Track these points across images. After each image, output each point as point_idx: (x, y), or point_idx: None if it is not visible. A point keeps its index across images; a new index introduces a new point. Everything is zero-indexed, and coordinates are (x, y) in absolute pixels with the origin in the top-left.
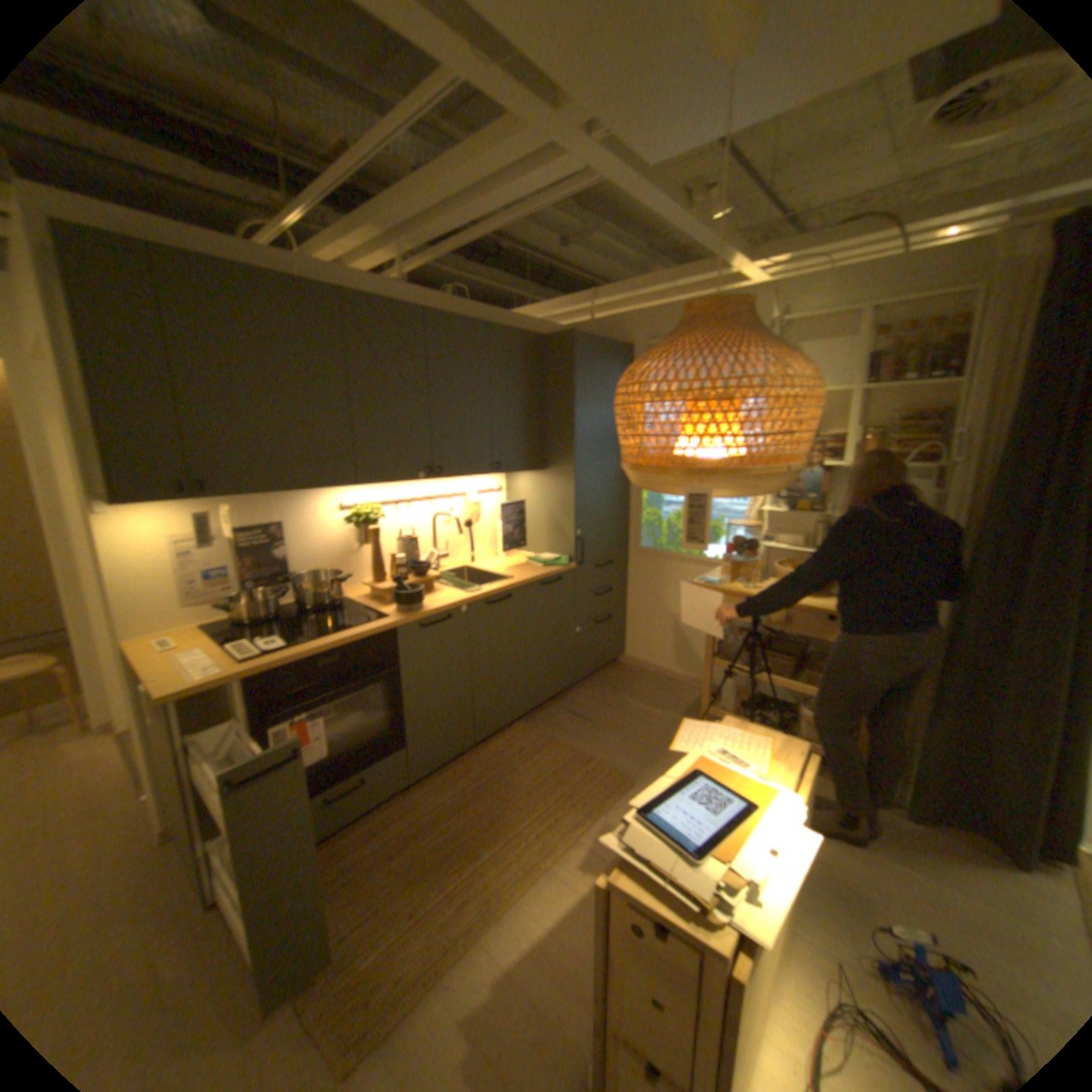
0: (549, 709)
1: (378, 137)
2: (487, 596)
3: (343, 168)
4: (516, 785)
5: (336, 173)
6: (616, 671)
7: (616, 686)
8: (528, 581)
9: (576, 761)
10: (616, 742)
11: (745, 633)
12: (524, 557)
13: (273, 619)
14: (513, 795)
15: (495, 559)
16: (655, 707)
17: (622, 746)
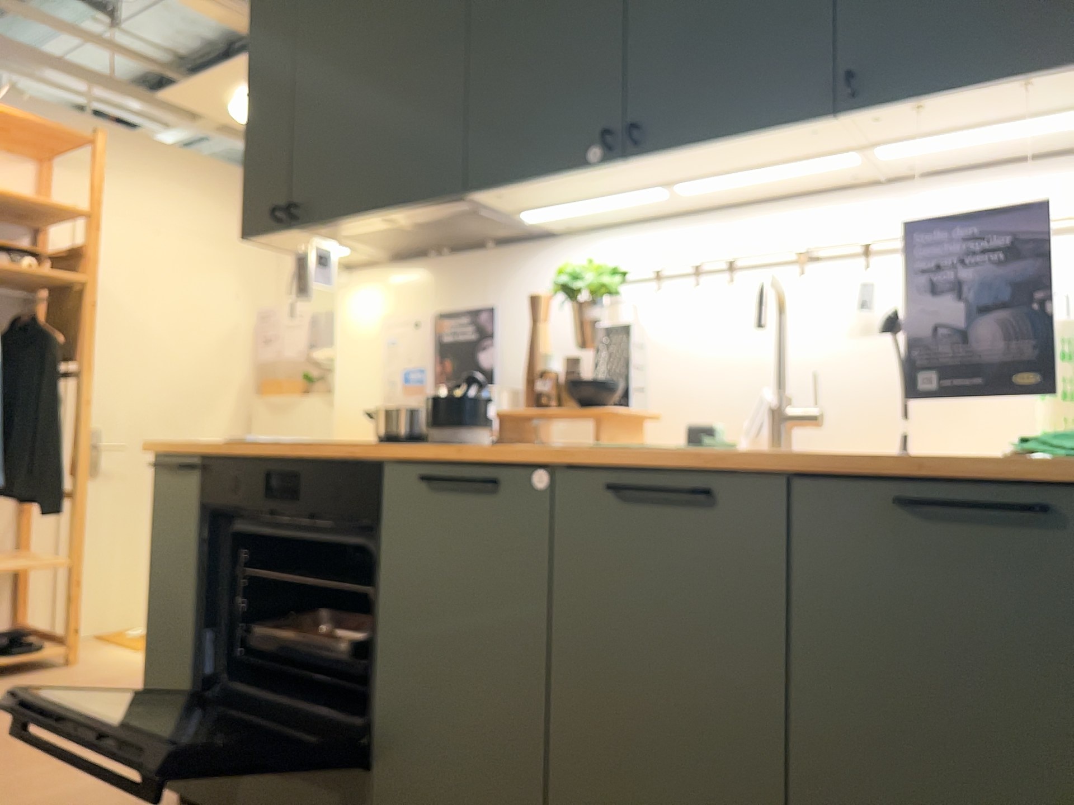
0: None
1: None
2: (615, 461)
3: None
4: None
5: None
6: None
7: None
8: (811, 463)
9: None
10: None
11: None
12: None
13: None
14: None
15: None
16: None
17: None
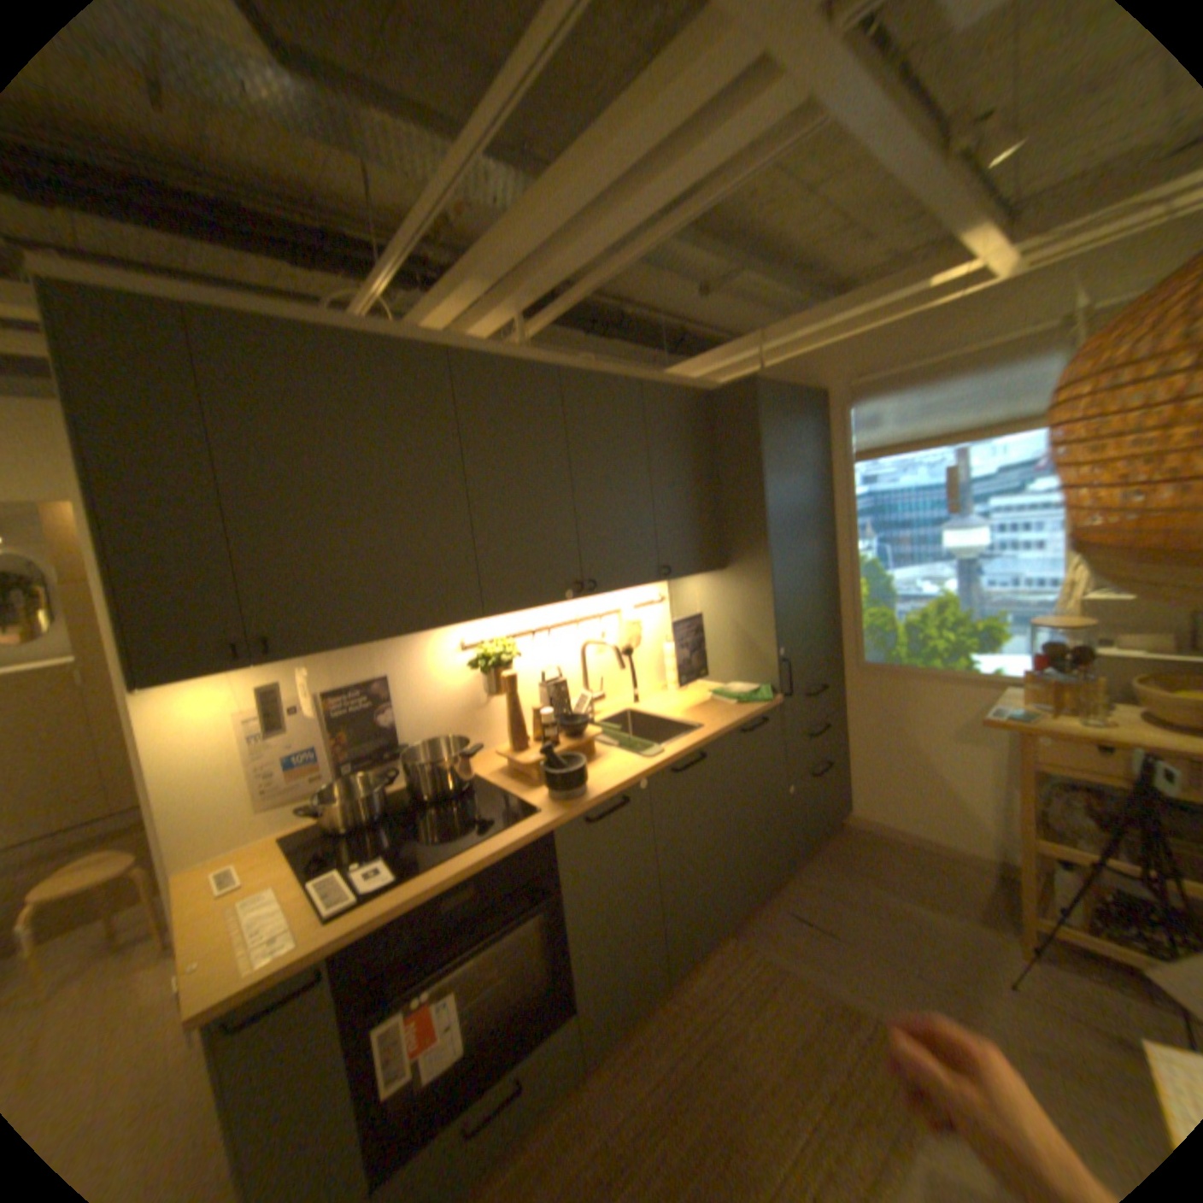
0: (765, 912)
1: (496, 102)
2: (674, 760)
3: (448, 175)
4: (750, 1068)
5: (439, 187)
6: (846, 842)
7: (854, 867)
8: (726, 731)
9: (836, 1019)
10: (889, 977)
11: (1081, 794)
12: (703, 688)
13: (380, 818)
14: (750, 1091)
15: (665, 694)
16: (930, 908)
17: (903, 987)
